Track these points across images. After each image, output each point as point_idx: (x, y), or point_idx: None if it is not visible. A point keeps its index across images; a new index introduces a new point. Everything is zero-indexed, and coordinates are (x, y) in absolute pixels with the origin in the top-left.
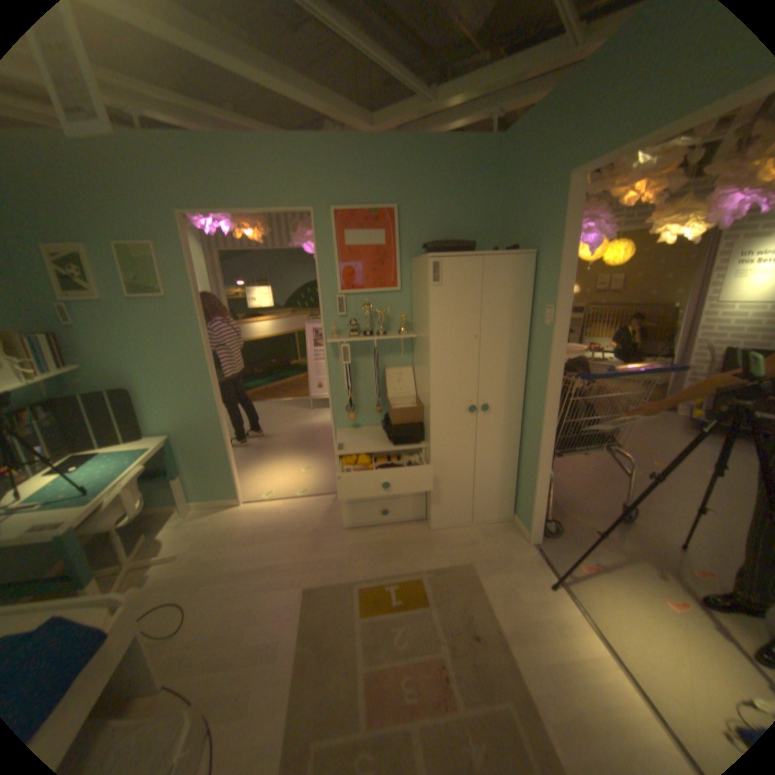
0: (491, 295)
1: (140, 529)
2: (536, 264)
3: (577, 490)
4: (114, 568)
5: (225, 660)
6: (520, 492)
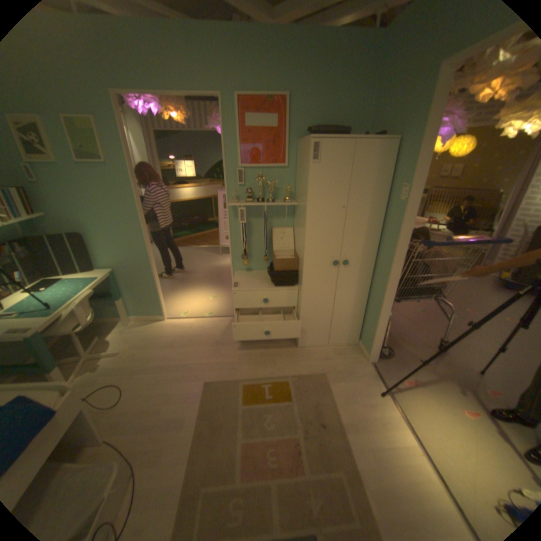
0: (359, 173)
1: (95, 331)
2: (399, 148)
3: (407, 326)
4: (75, 357)
5: (147, 426)
6: (365, 325)
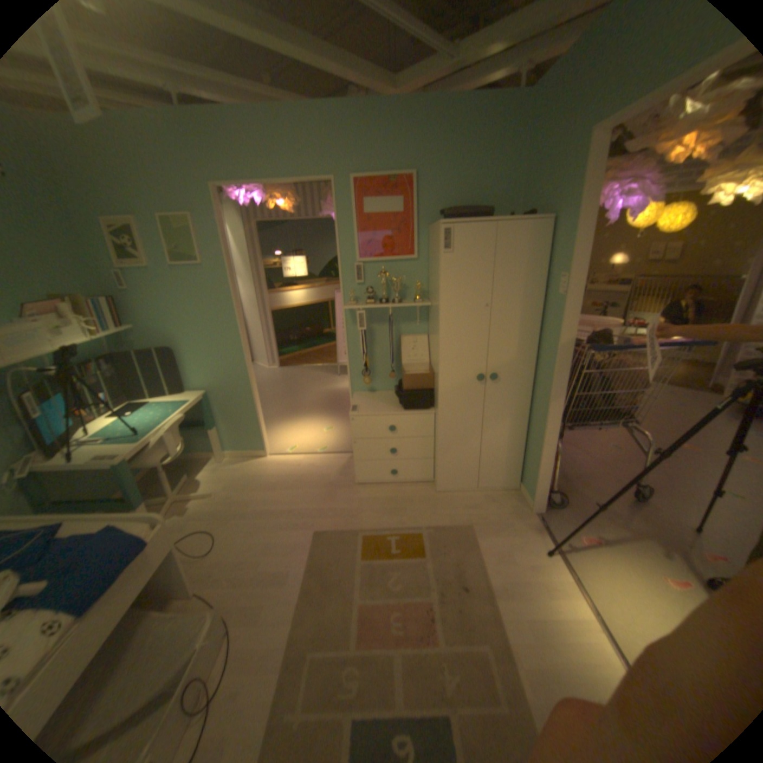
0: (504, 262)
1: (183, 469)
2: (554, 230)
3: (591, 466)
4: (160, 499)
5: (243, 581)
6: (527, 462)
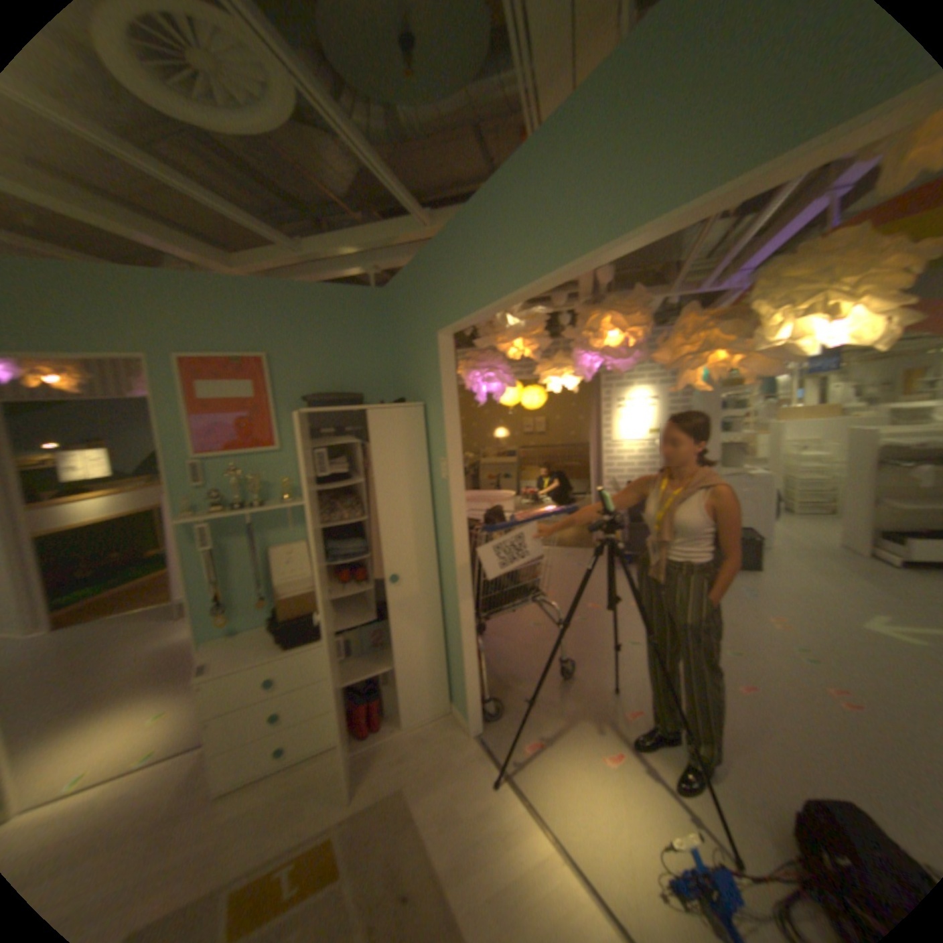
0: (381, 451)
1: None
2: (425, 418)
3: (518, 655)
4: None
5: None
6: (451, 674)
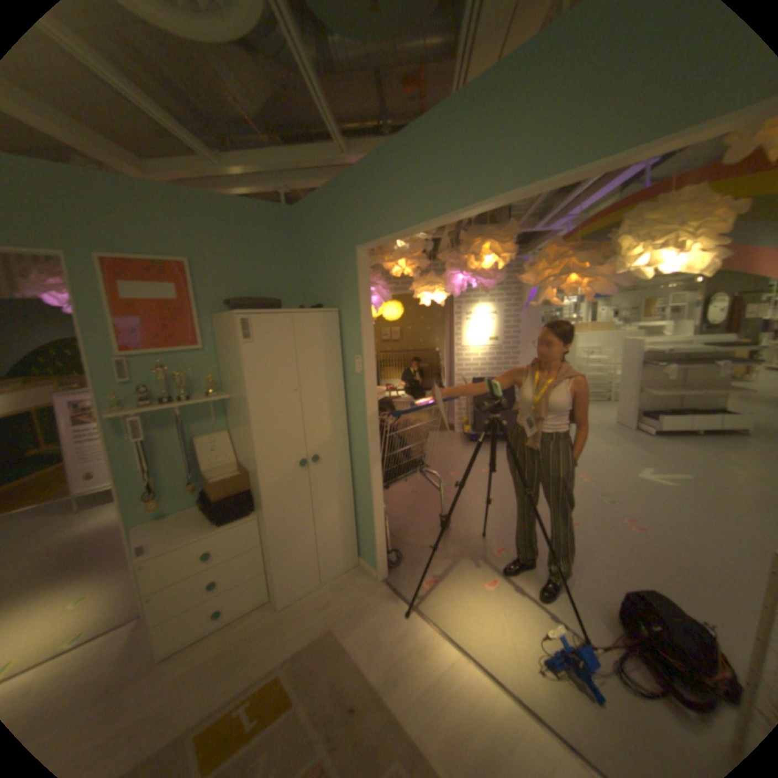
0: (306, 349)
1: None
2: (341, 321)
3: (404, 515)
4: None
5: None
6: (361, 533)
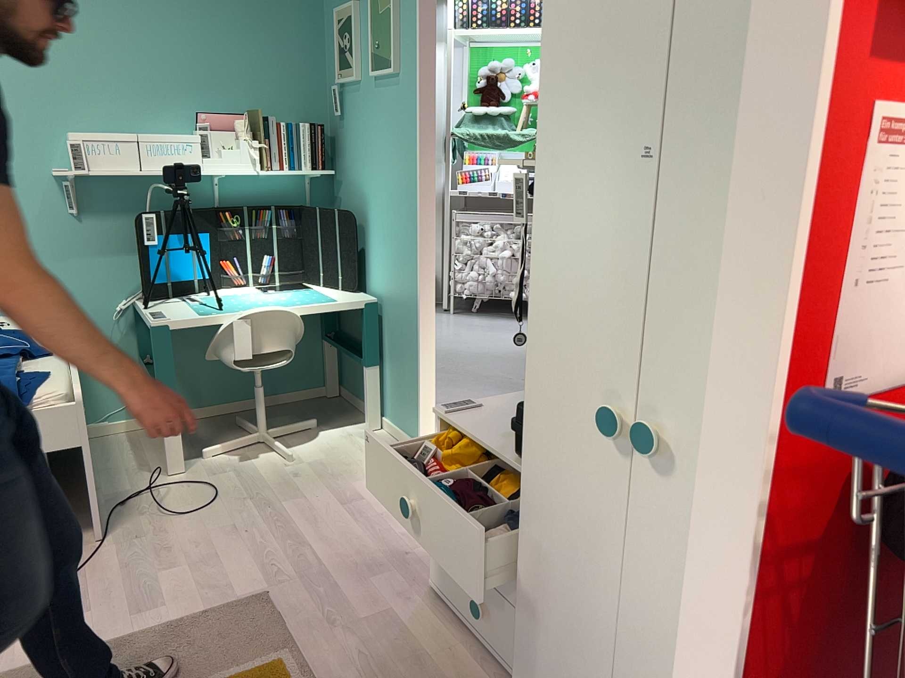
0: None
1: (334, 415)
2: None
3: None
4: (256, 428)
5: (138, 569)
6: None
